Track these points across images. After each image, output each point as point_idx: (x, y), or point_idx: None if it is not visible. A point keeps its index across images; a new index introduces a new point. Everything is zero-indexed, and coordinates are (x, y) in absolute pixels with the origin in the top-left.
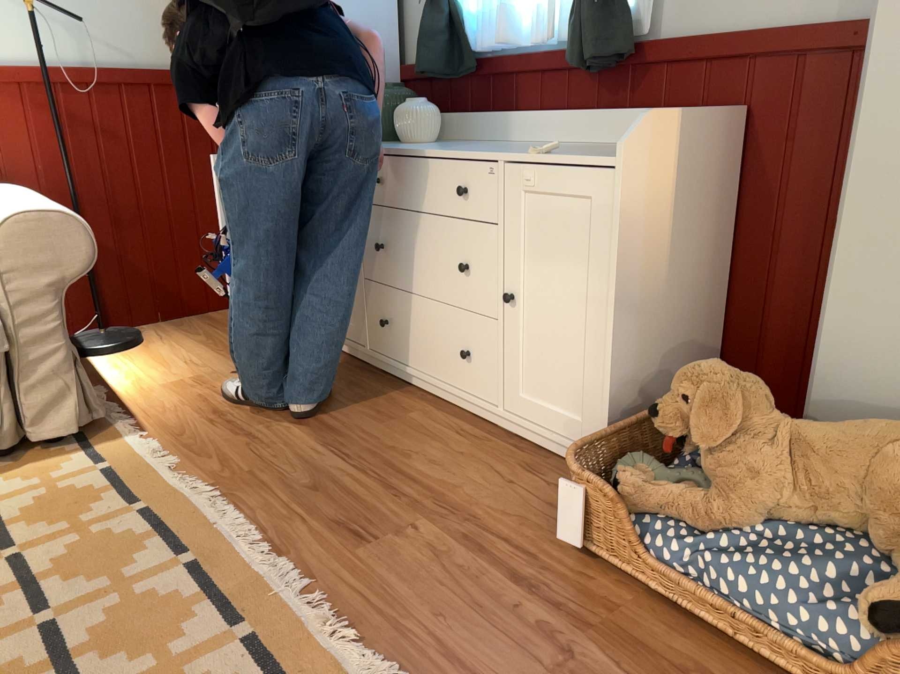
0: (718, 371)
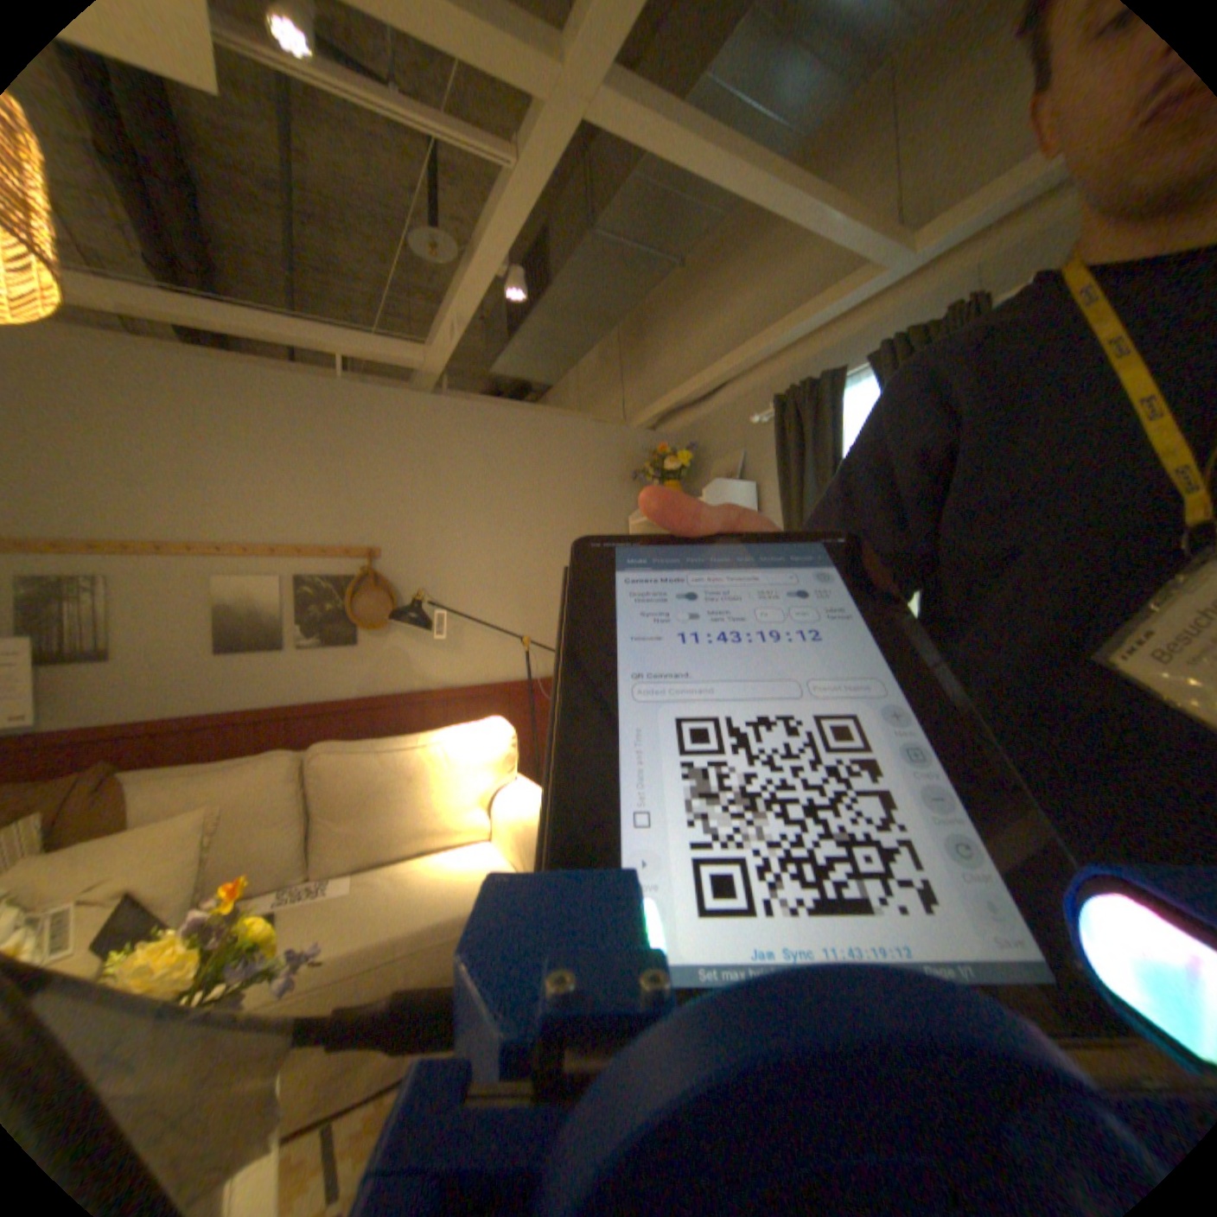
0: None
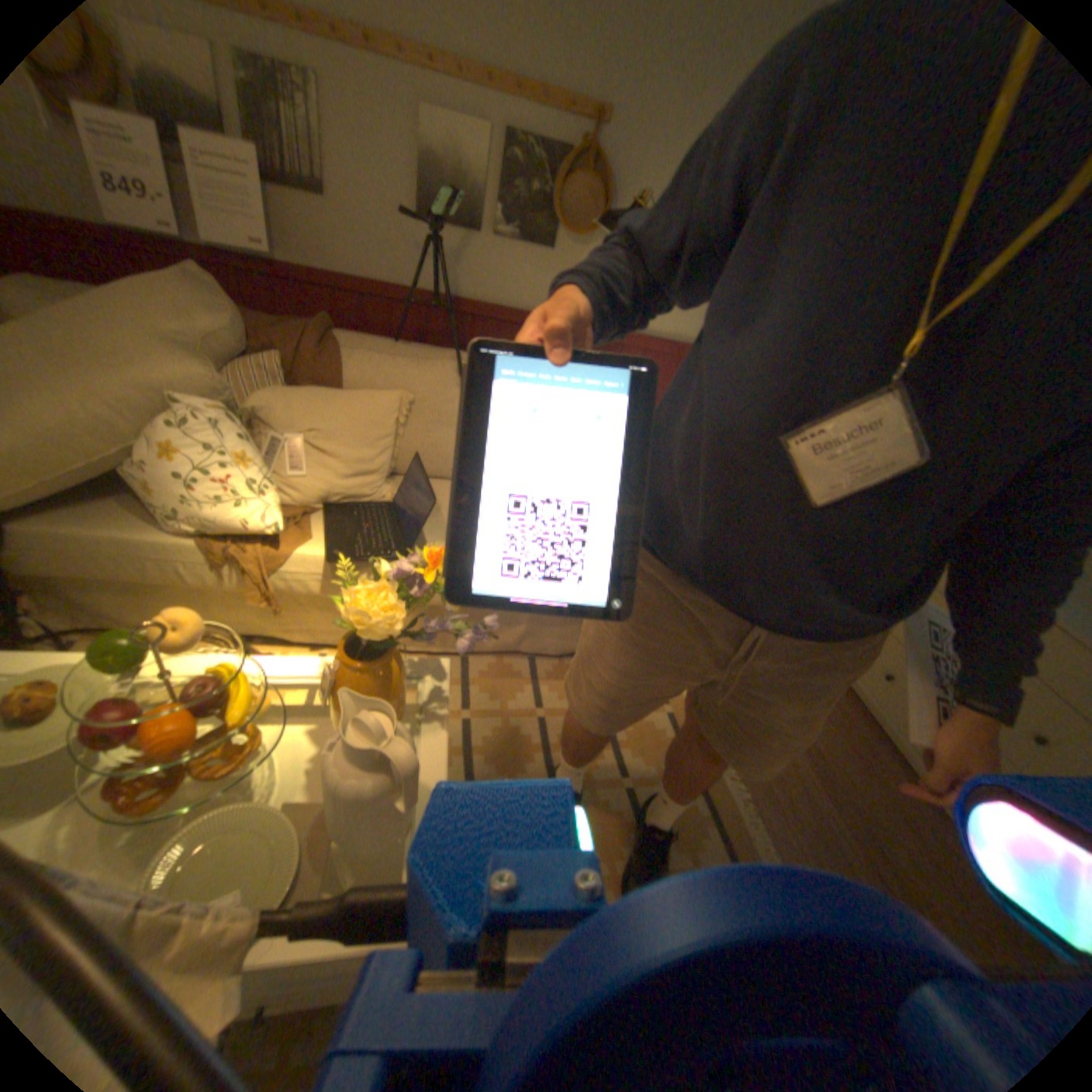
0: None
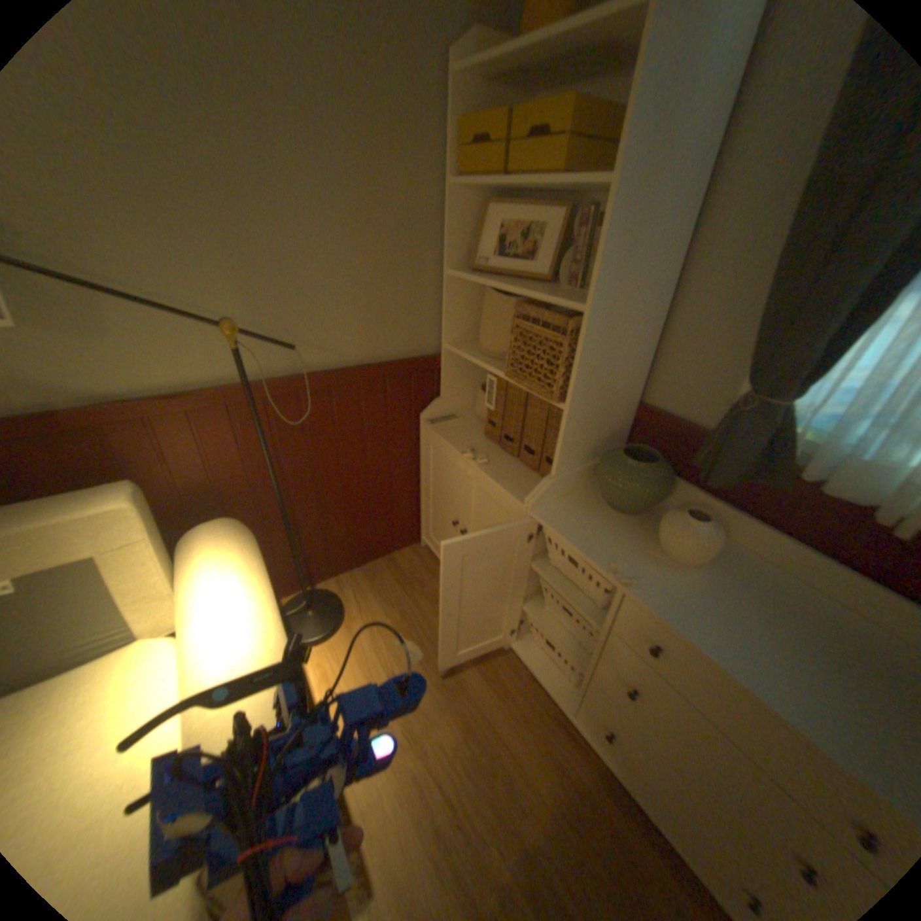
0: None
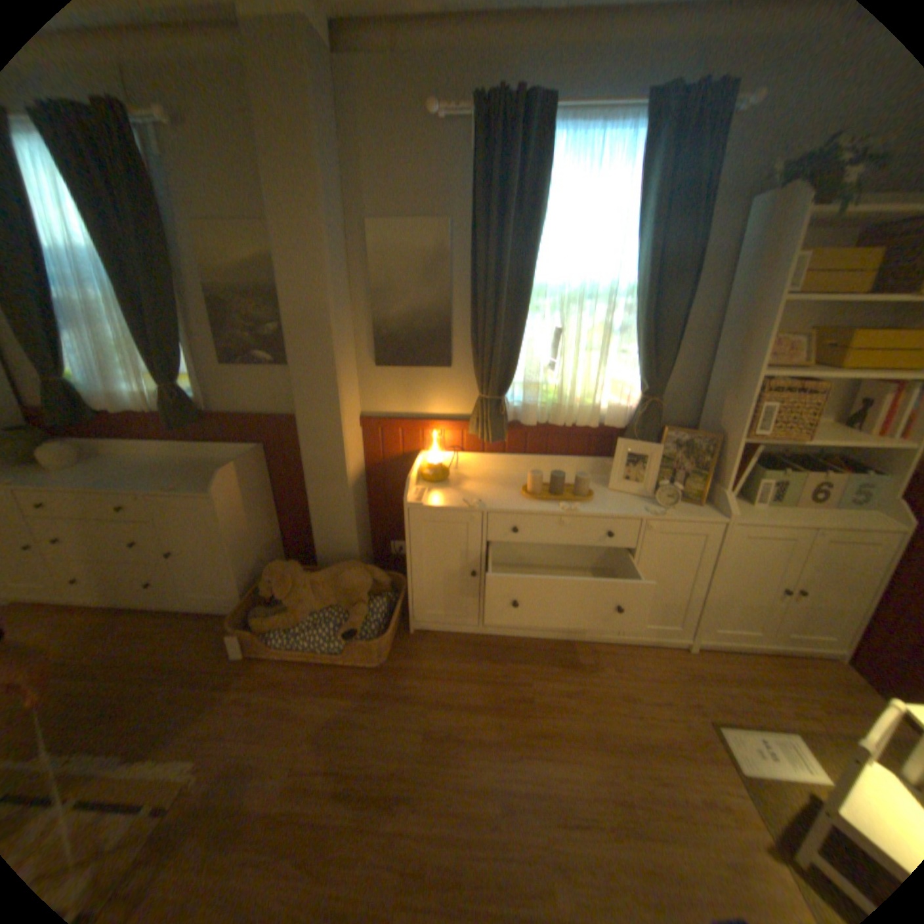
0: (278, 568)
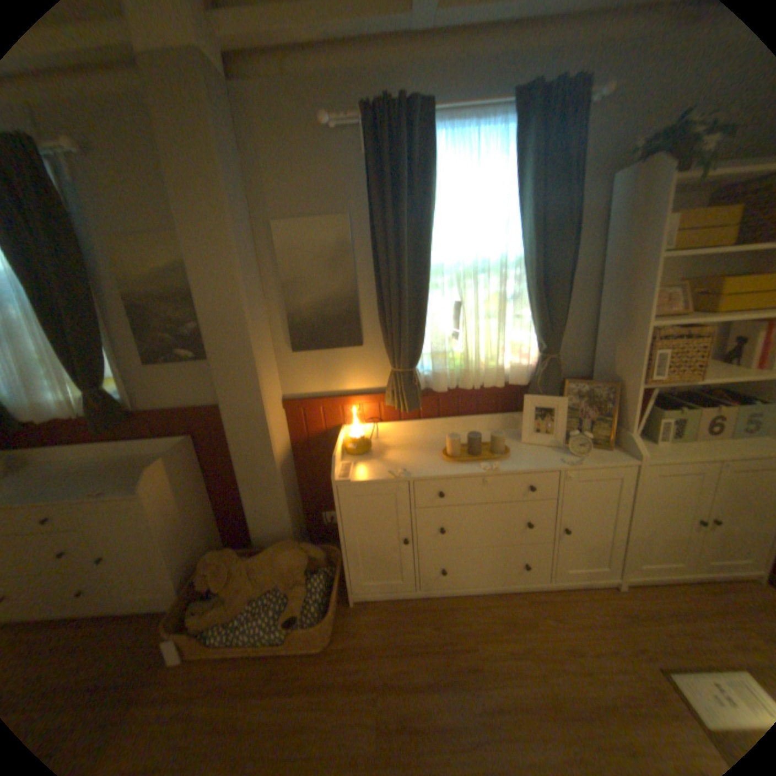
0: (213, 557)
